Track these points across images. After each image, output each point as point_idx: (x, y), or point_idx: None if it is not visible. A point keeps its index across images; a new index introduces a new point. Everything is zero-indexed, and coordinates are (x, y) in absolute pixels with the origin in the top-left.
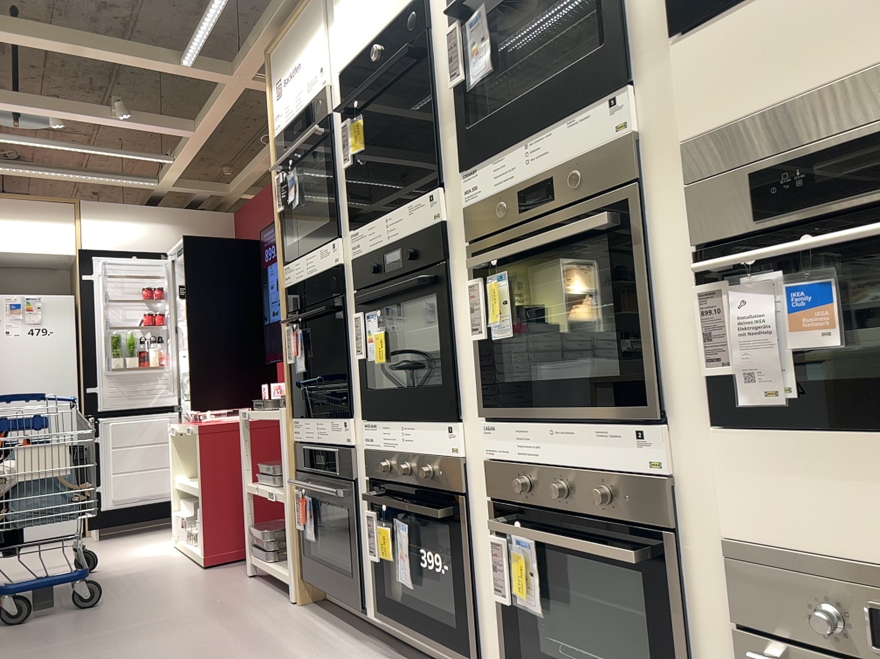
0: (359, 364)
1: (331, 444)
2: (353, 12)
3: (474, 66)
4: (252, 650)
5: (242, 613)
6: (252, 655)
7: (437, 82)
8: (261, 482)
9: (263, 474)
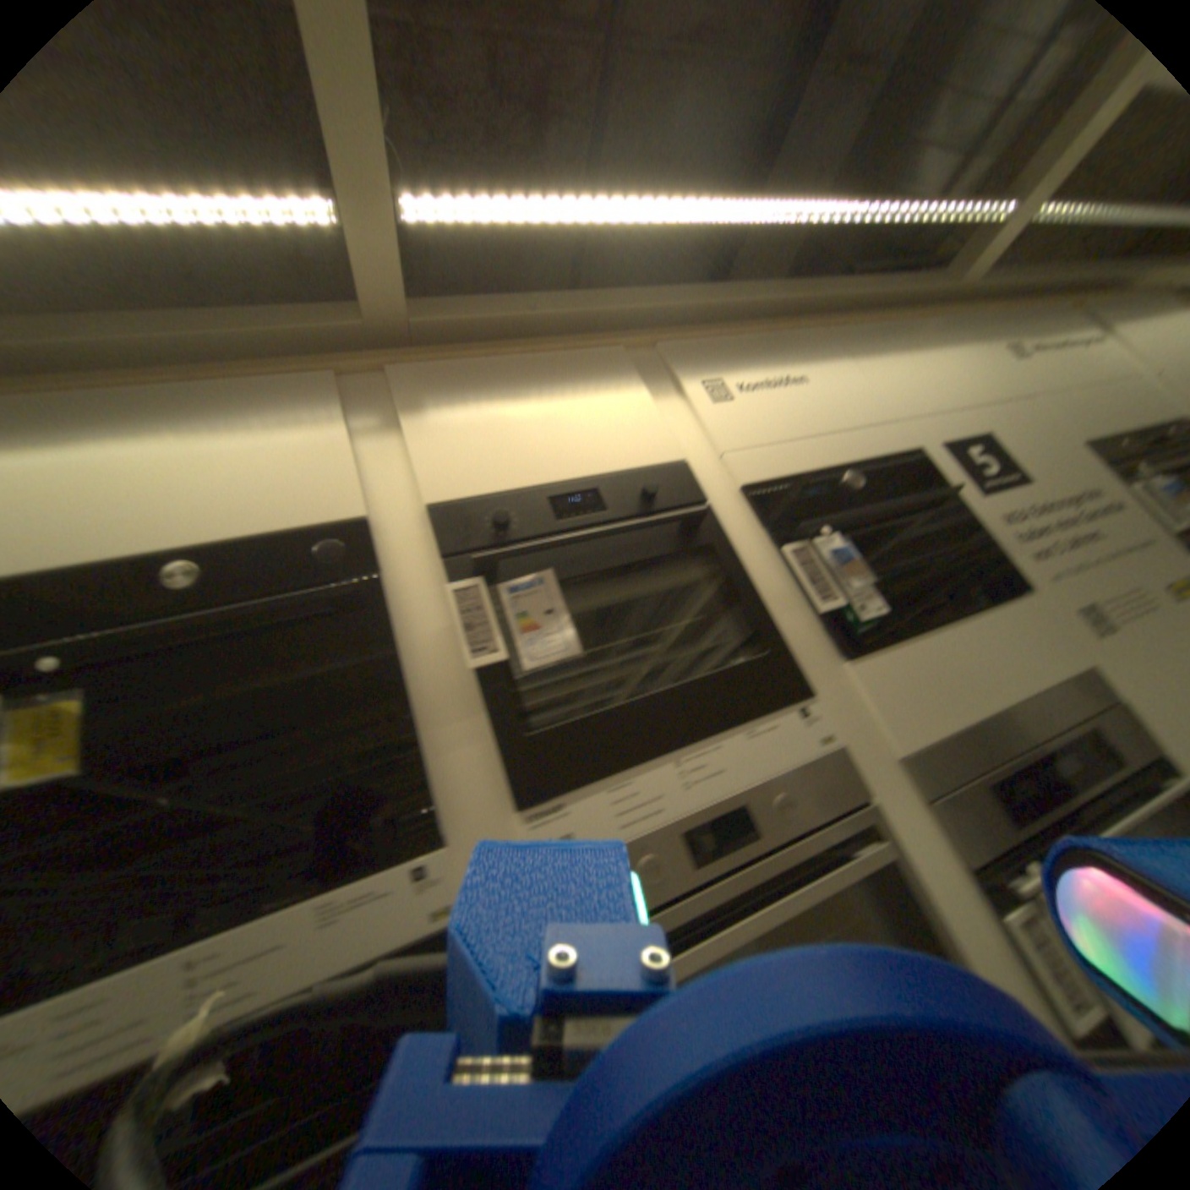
0: None
1: None
2: (92, 489)
3: (533, 640)
4: None
5: None
6: None
7: (414, 652)
8: None
9: None
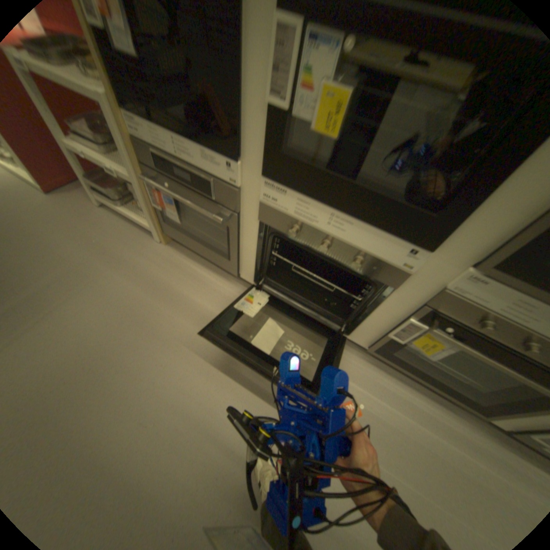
0: (265, 103)
1: (201, 168)
2: None
3: None
4: (168, 304)
5: (128, 258)
6: (173, 311)
7: None
8: (80, 143)
9: (81, 137)
